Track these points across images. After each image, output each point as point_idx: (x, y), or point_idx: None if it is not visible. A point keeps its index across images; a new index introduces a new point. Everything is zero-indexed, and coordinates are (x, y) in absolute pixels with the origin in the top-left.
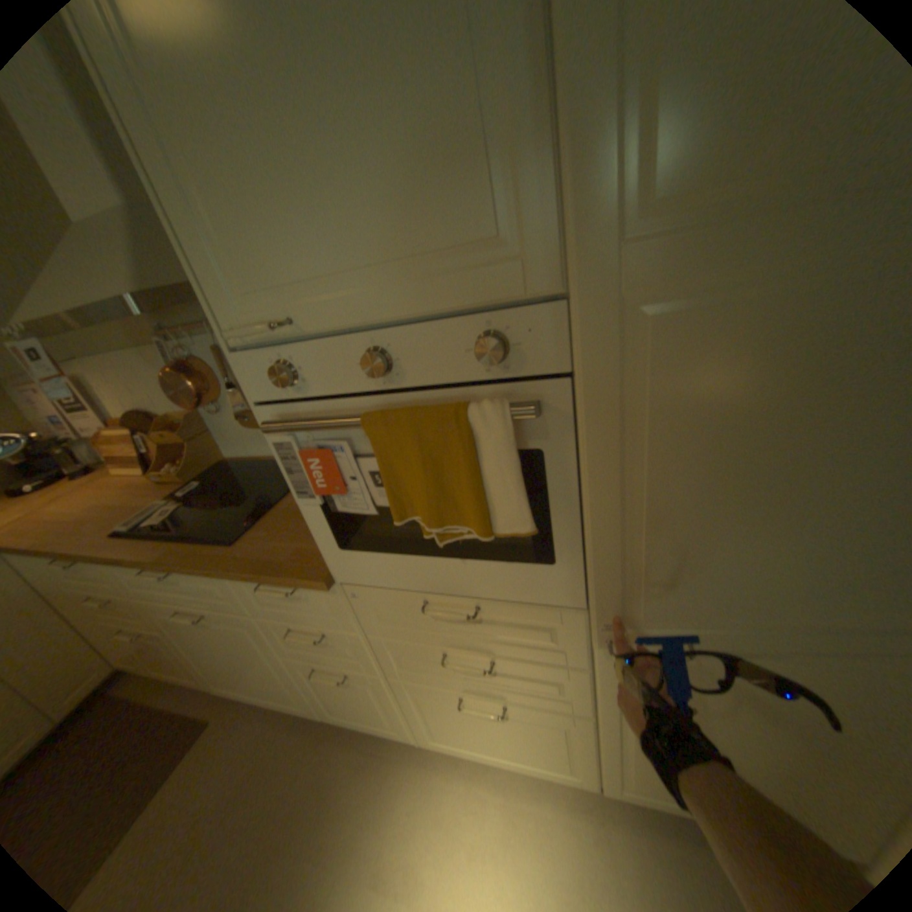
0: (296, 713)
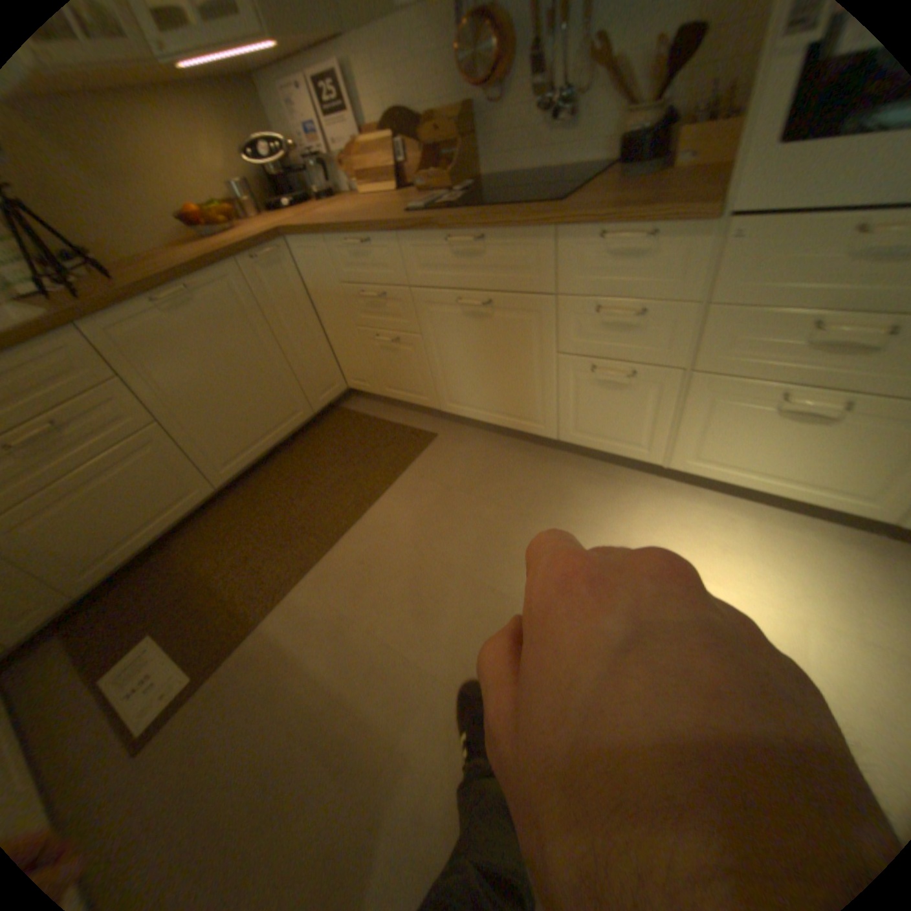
0: (533, 428)
